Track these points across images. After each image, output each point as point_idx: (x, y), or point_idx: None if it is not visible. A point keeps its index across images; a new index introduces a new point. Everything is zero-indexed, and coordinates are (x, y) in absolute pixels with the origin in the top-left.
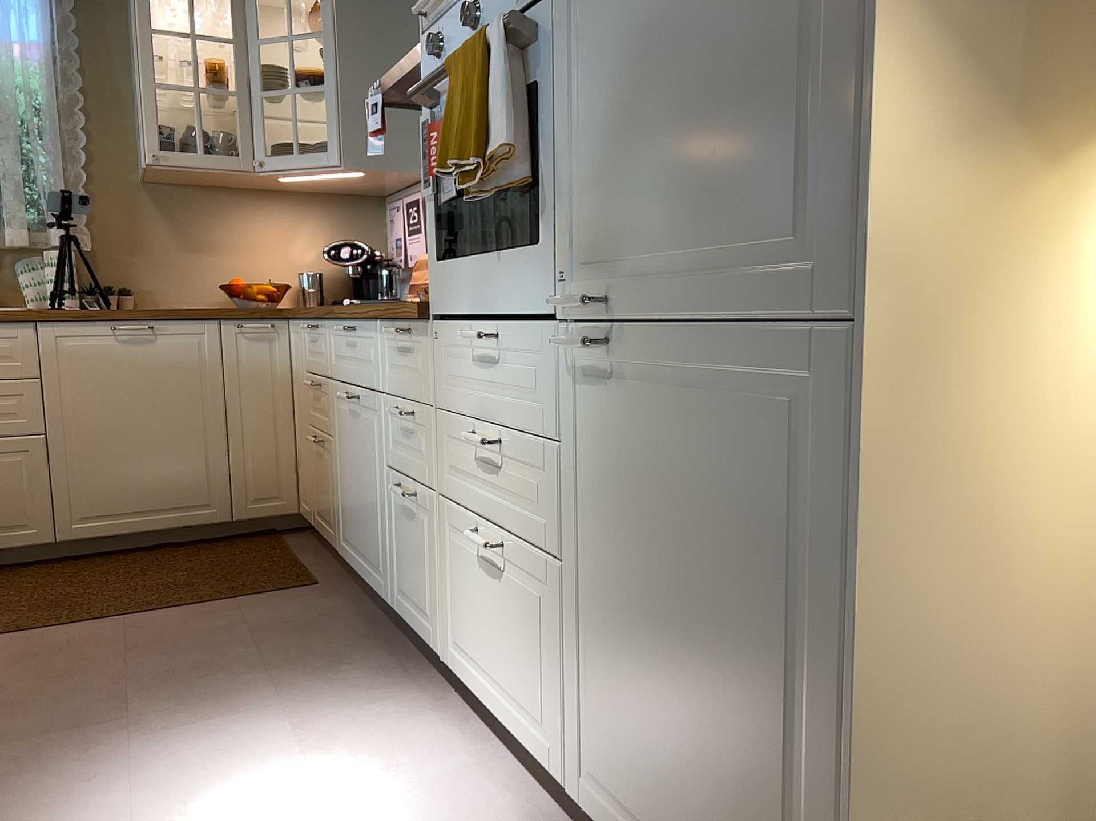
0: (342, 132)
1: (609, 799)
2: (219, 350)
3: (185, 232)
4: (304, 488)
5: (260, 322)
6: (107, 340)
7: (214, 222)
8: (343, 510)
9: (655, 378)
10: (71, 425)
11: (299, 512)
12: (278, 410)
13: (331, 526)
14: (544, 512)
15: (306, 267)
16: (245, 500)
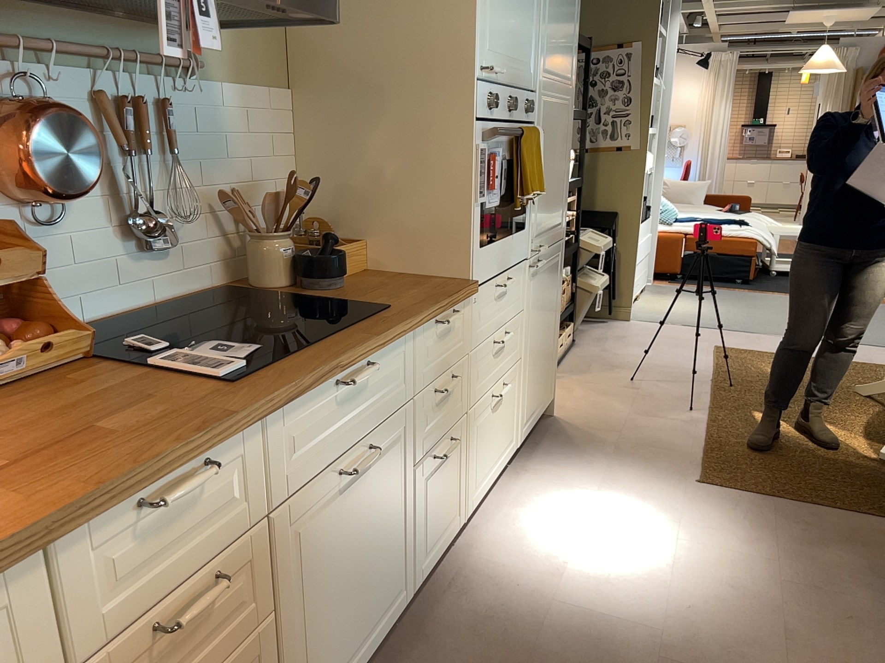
0: None
1: (526, 419)
2: None
3: None
4: None
5: None
6: None
7: None
8: (316, 660)
9: (543, 266)
10: None
11: None
12: None
13: None
14: (516, 344)
15: None
16: None
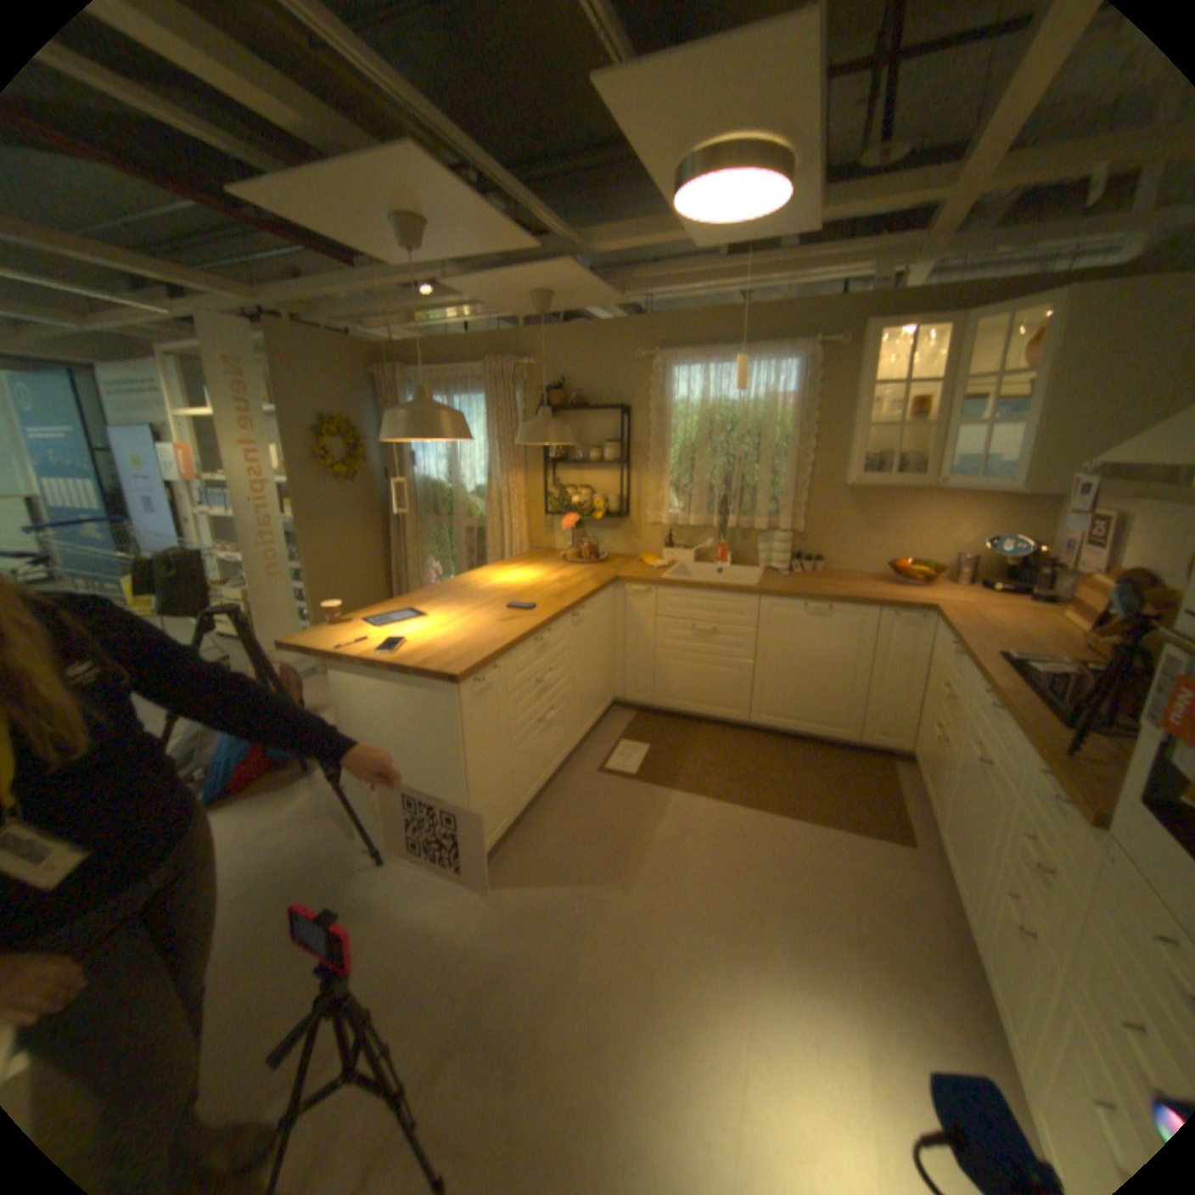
0: (1035, 461)
1: None
2: (877, 629)
3: (870, 518)
4: (922, 744)
5: (914, 613)
6: (800, 611)
7: (894, 510)
8: (954, 818)
9: None
10: (769, 659)
11: (914, 752)
12: (914, 679)
13: (940, 808)
14: None
15: (966, 548)
16: (874, 734)
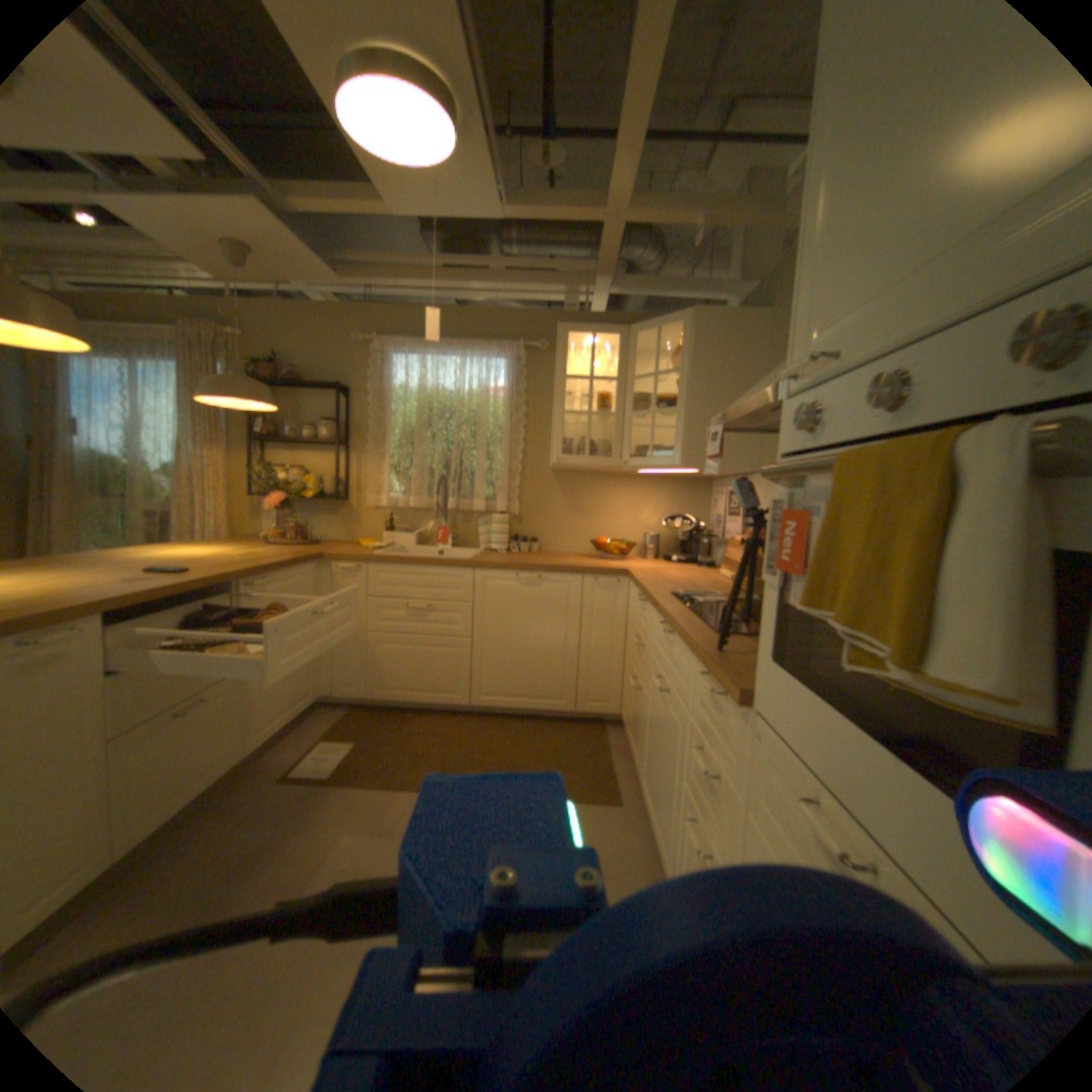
0: (685, 443)
1: None
2: (580, 595)
3: (573, 503)
4: (624, 704)
5: (609, 578)
6: (511, 582)
7: (592, 497)
8: (647, 762)
9: None
10: (485, 634)
11: (619, 715)
12: (614, 641)
13: (638, 759)
14: None
15: (649, 529)
16: (584, 701)
